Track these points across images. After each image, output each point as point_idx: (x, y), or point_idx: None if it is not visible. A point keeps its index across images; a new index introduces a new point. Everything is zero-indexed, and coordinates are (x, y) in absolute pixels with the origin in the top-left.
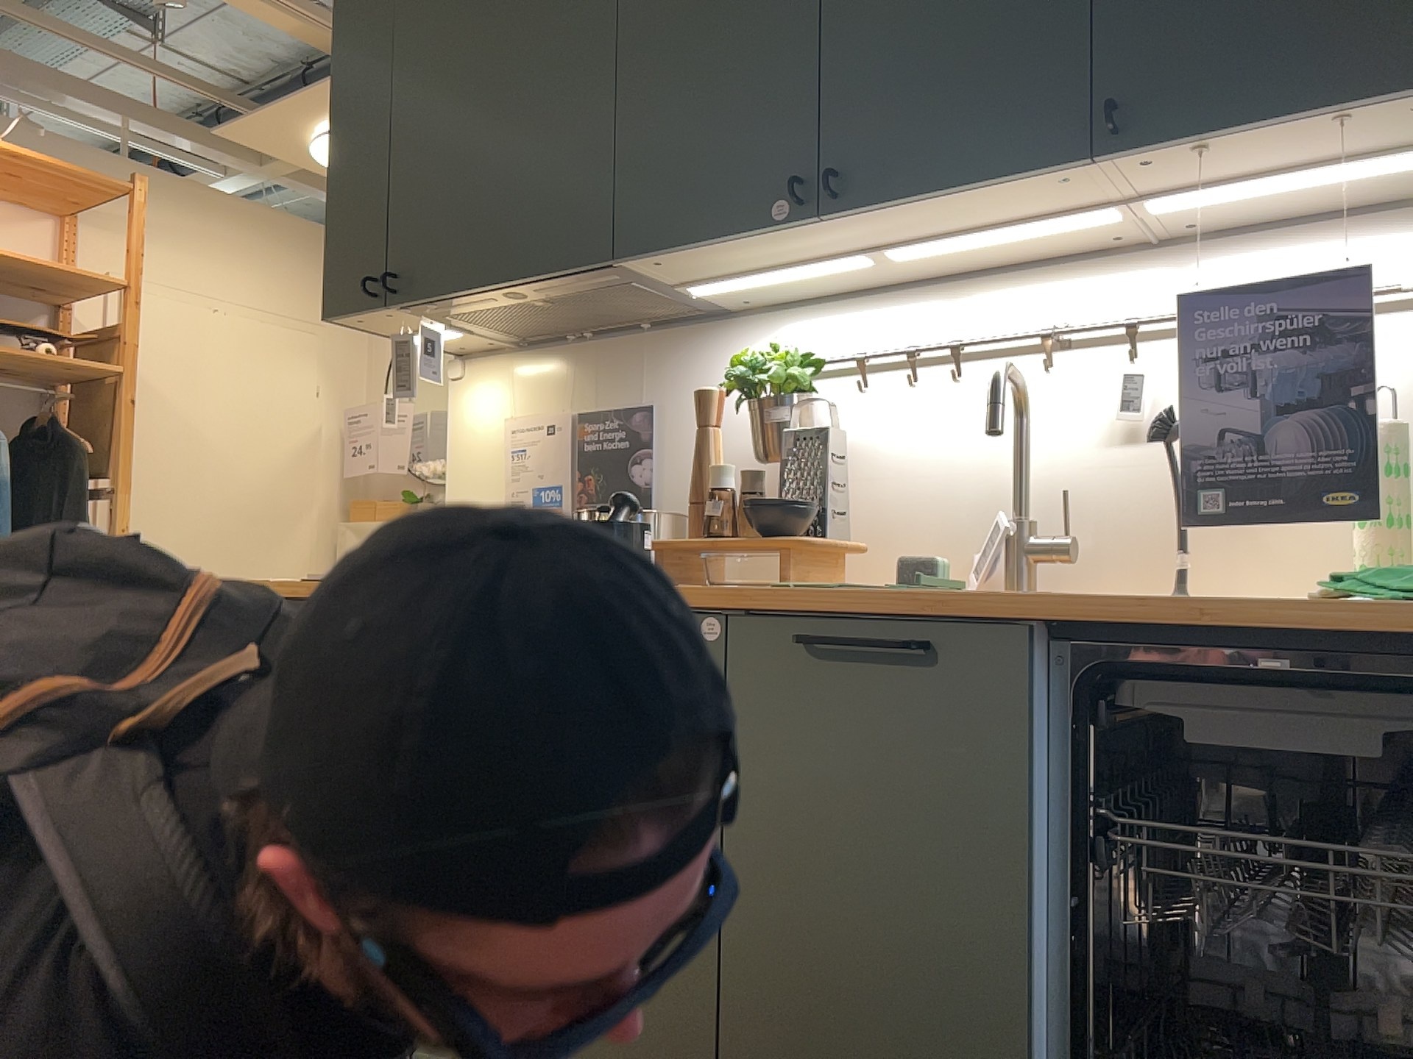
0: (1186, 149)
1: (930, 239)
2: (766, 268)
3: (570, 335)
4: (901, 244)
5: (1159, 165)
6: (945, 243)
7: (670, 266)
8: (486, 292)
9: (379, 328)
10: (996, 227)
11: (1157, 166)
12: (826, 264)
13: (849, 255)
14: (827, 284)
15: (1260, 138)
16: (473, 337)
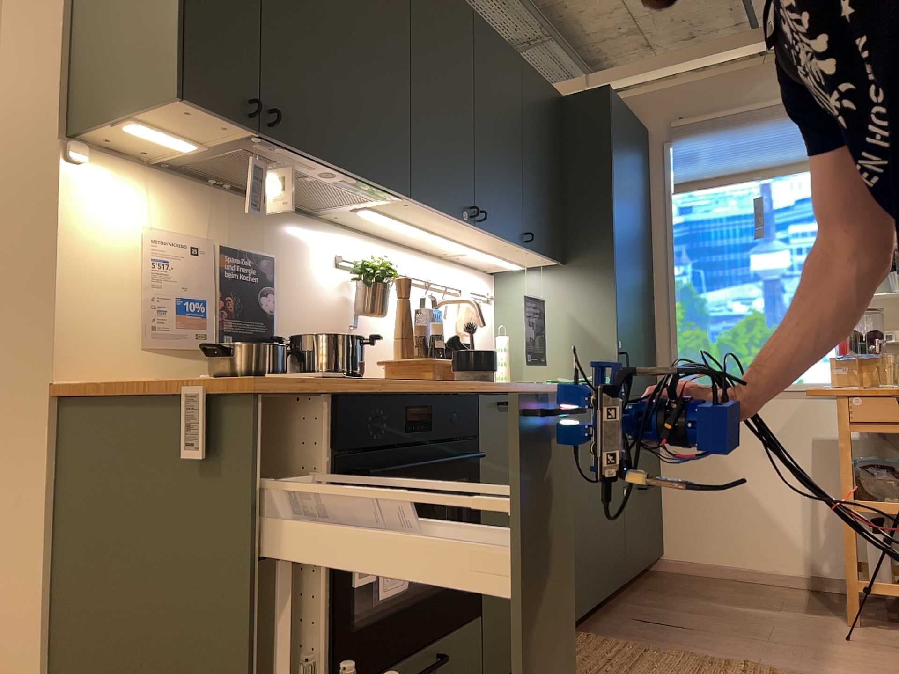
0: (529, 250)
1: (450, 237)
2: (403, 219)
3: (216, 180)
4: (443, 234)
5: (517, 250)
6: (449, 240)
7: (400, 204)
8: (329, 166)
9: (168, 117)
10: (464, 242)
11: (517, 250)
12: (418, 228)
13: (429, 230)
14: (371, 225)
15: (533, 254)
16: (172, 150)
